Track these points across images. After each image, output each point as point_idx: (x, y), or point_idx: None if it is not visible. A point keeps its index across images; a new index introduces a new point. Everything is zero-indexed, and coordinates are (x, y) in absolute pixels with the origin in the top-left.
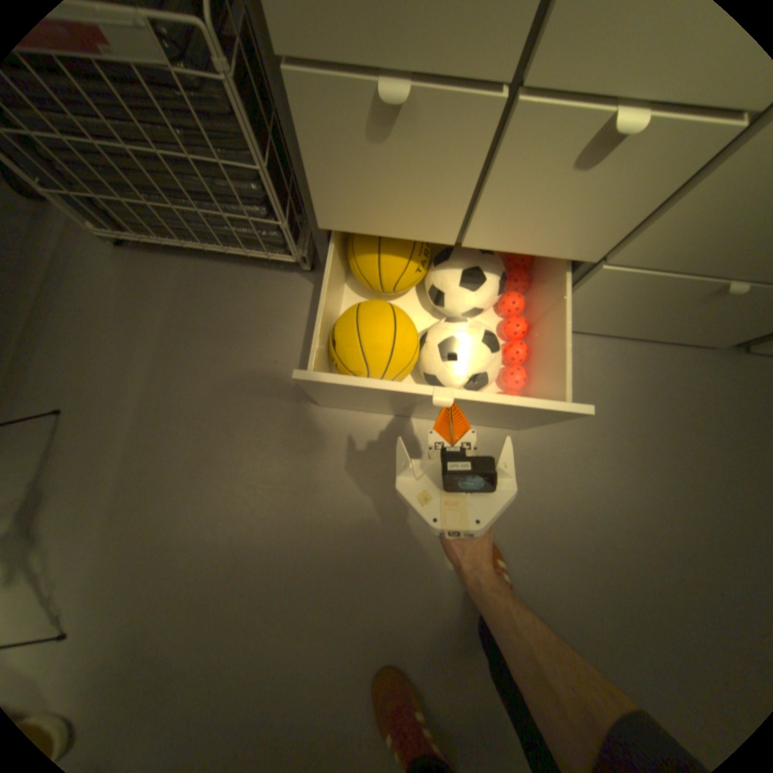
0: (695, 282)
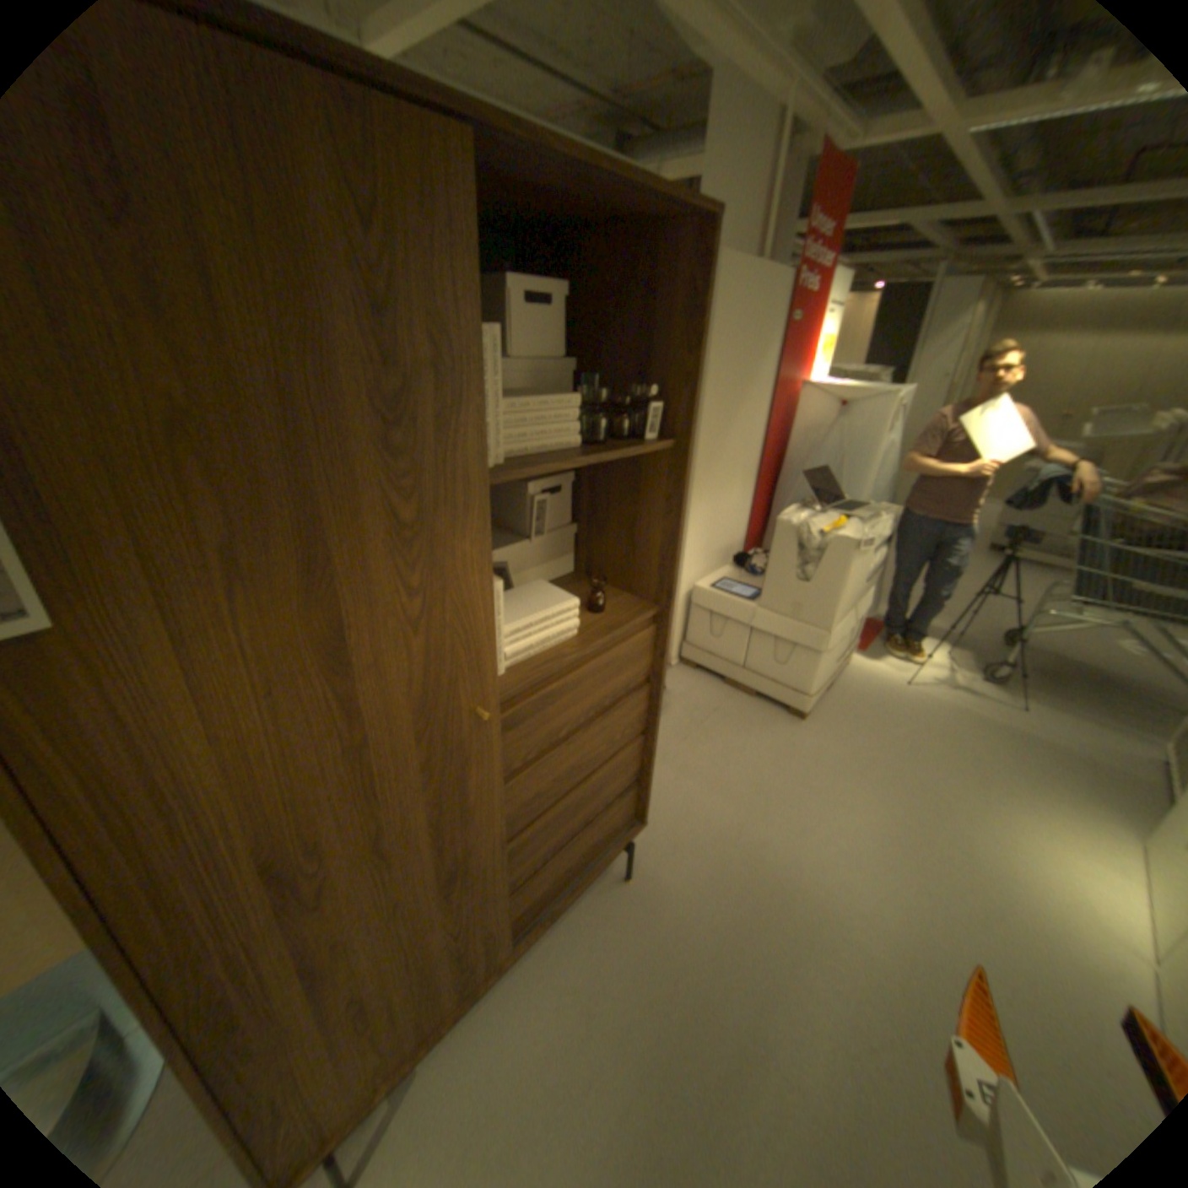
0: None
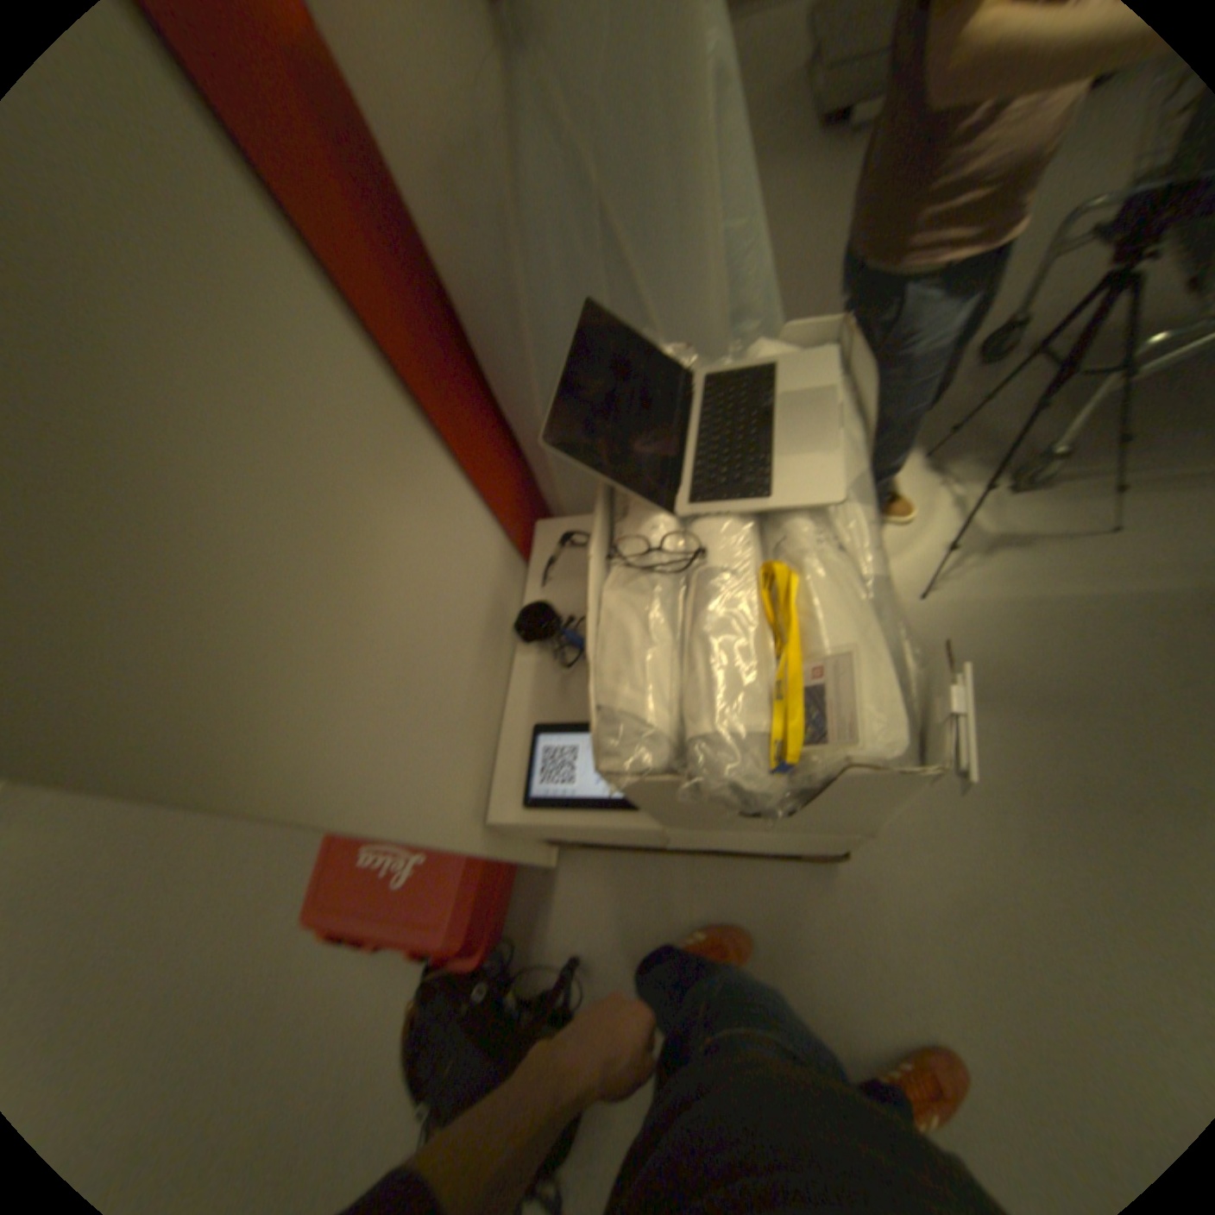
0: None
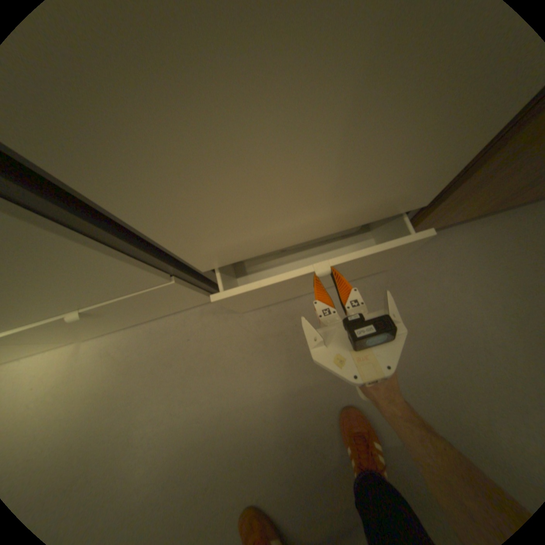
0: (45, 323)
